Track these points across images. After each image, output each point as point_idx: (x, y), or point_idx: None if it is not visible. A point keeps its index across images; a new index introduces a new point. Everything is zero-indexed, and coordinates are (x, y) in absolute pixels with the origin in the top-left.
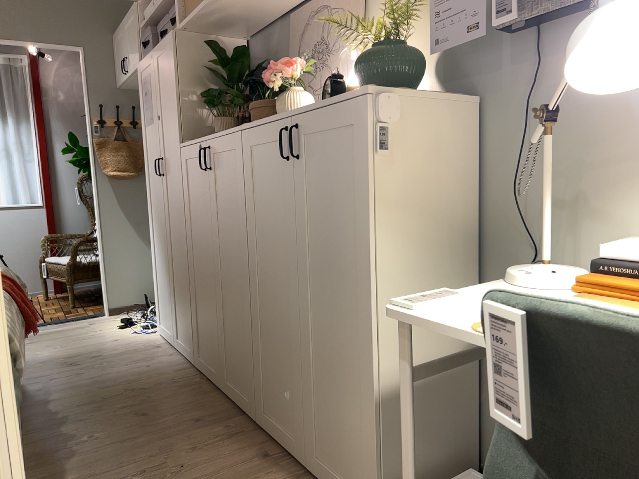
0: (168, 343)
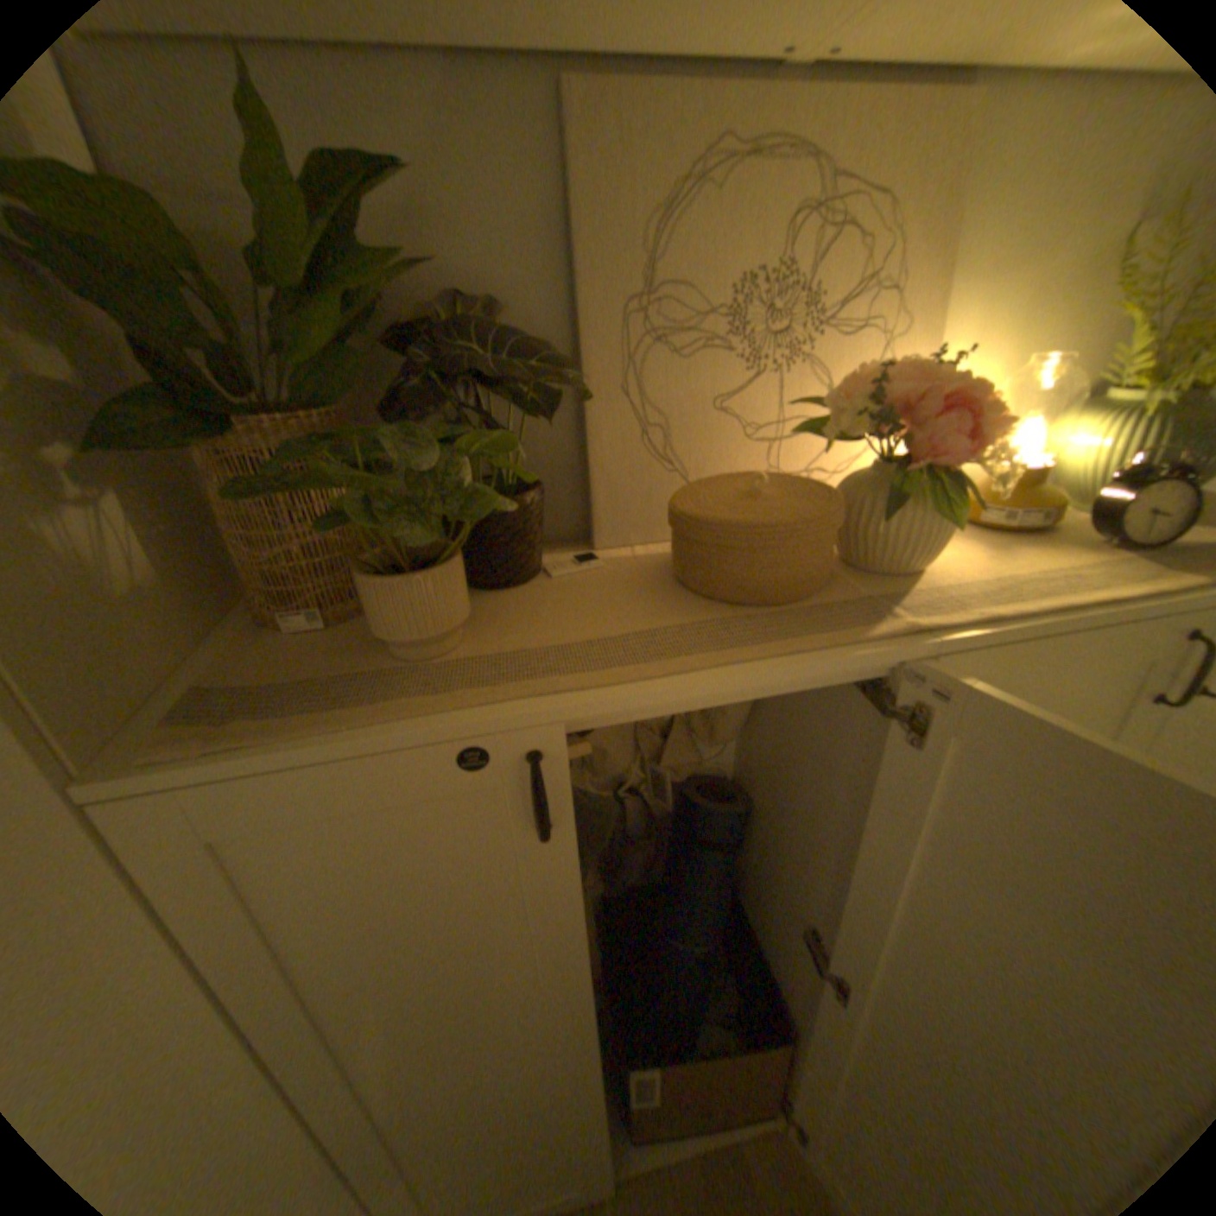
0: None
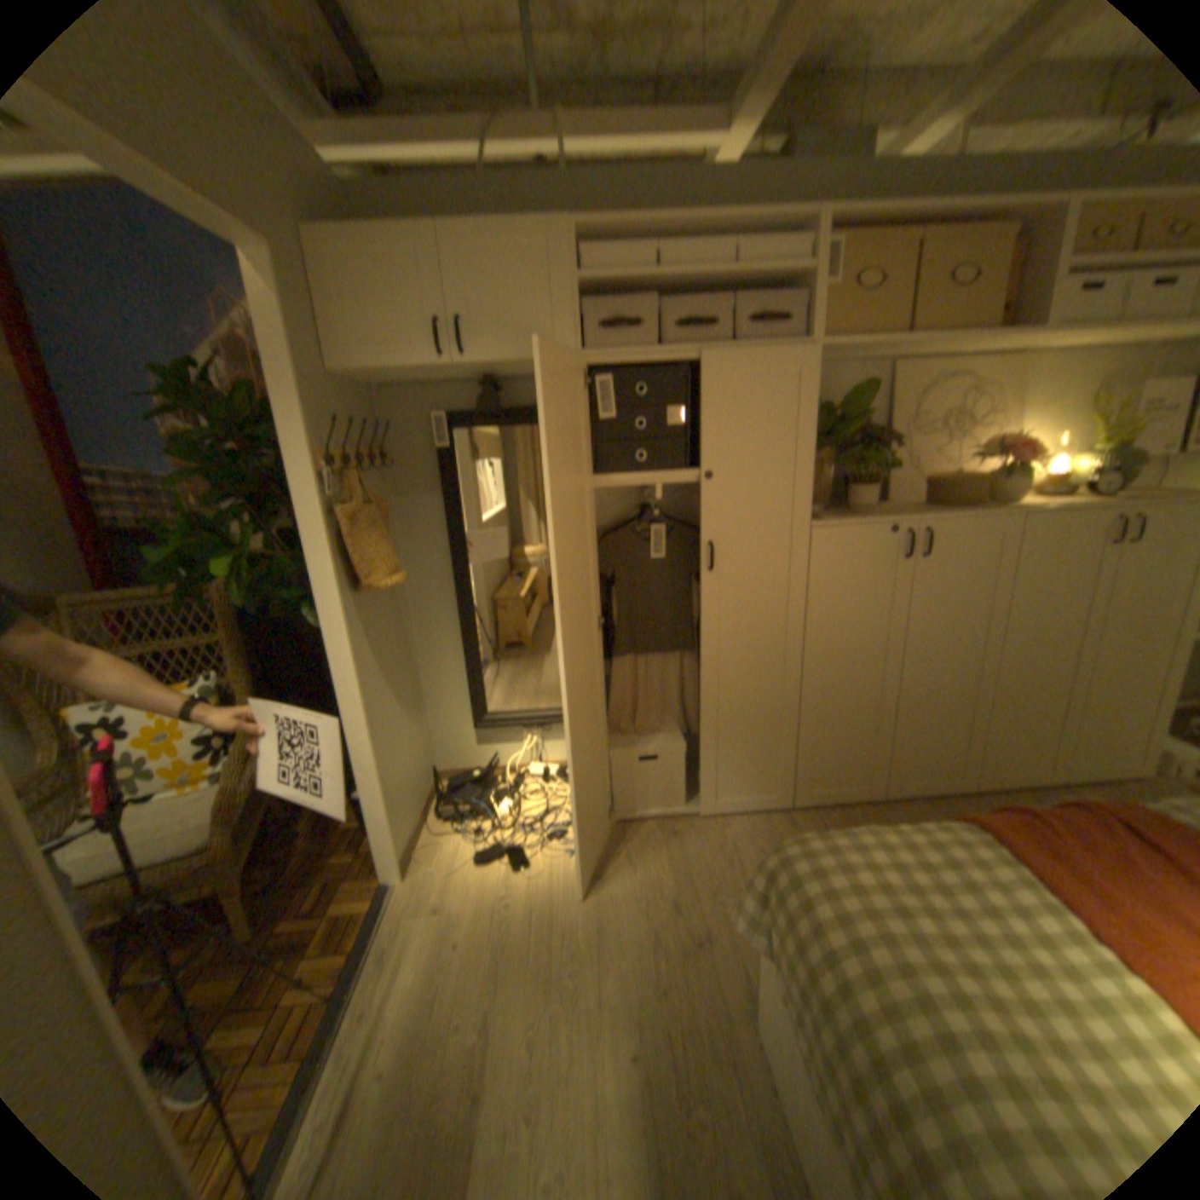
0: (664, 821)
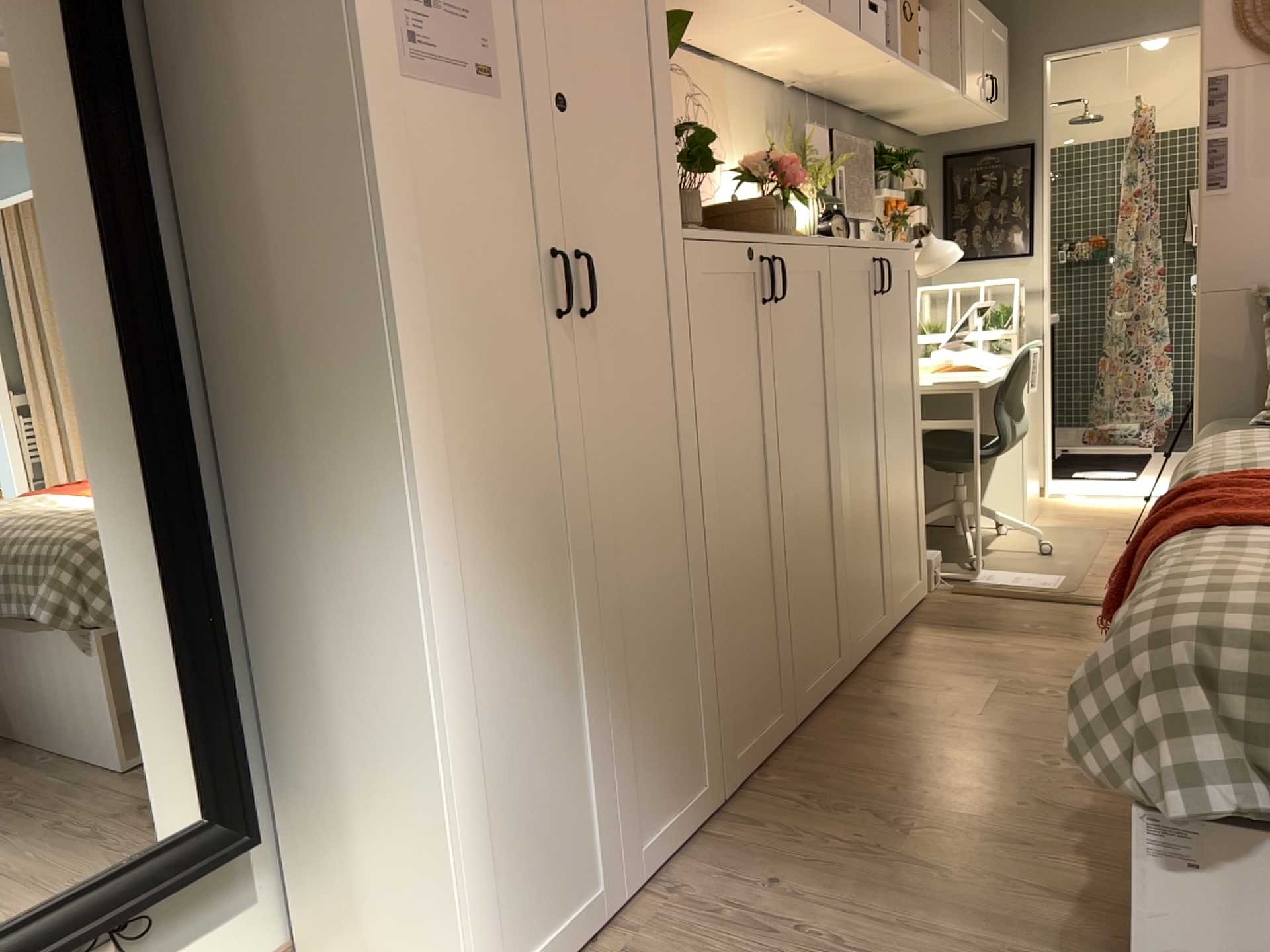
0: None
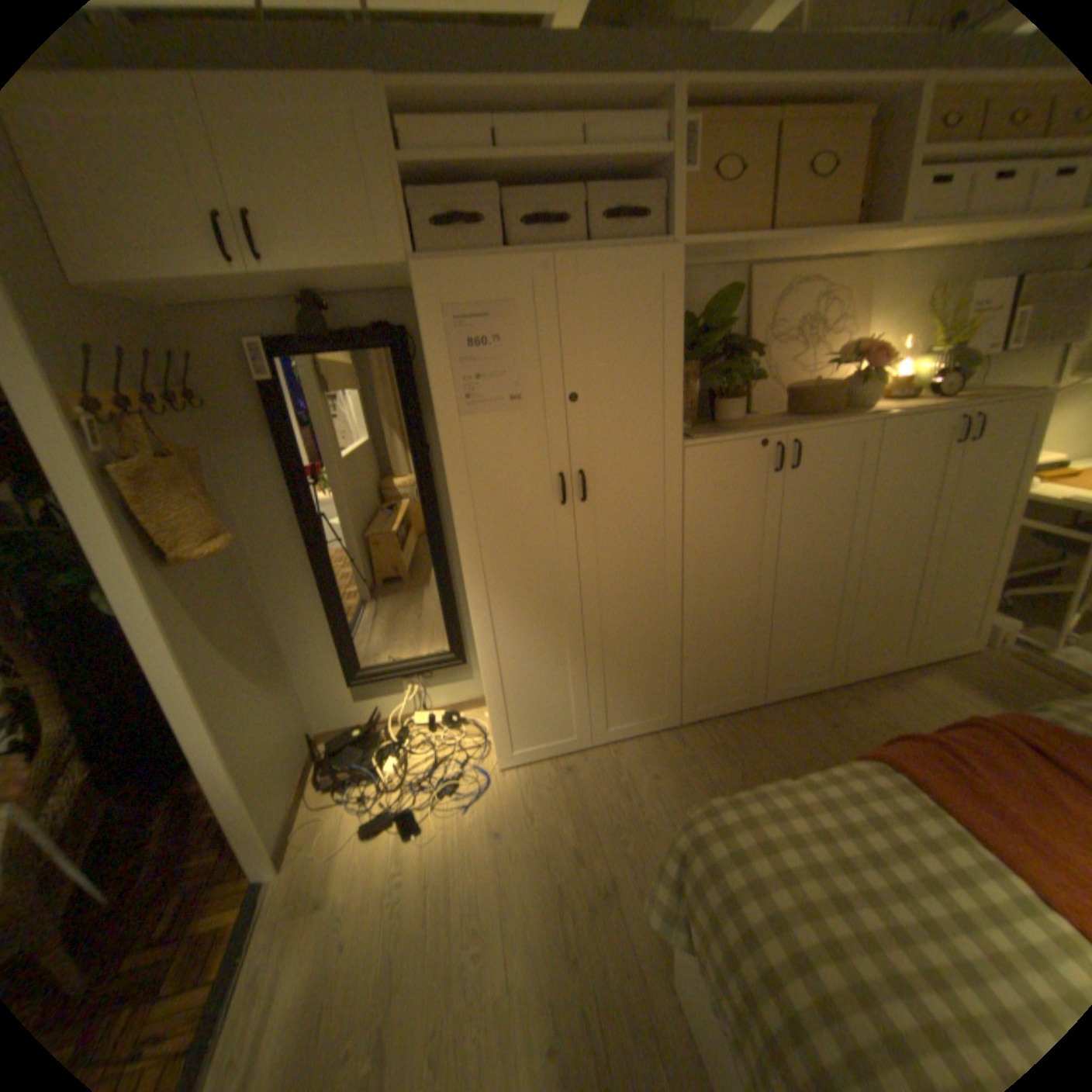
0: (557, 757)
